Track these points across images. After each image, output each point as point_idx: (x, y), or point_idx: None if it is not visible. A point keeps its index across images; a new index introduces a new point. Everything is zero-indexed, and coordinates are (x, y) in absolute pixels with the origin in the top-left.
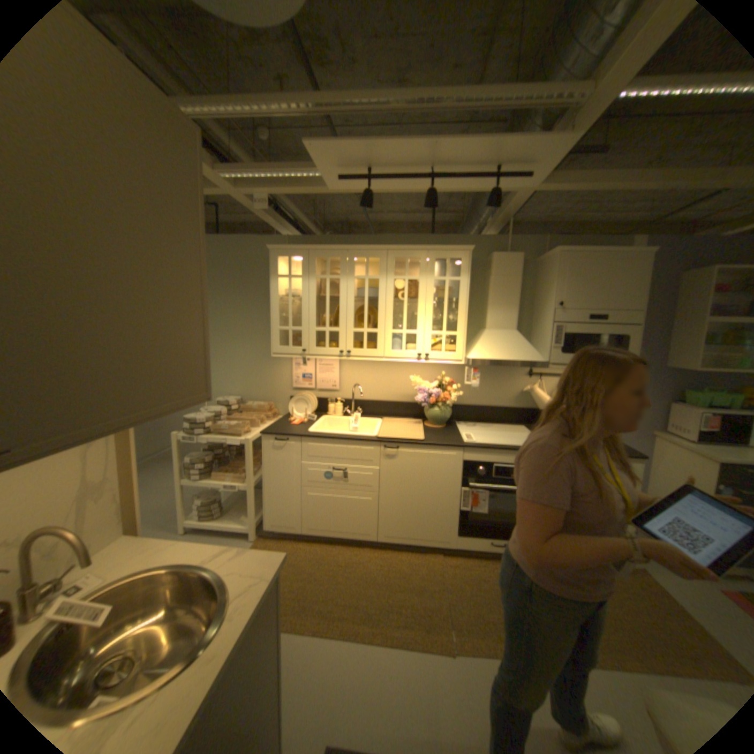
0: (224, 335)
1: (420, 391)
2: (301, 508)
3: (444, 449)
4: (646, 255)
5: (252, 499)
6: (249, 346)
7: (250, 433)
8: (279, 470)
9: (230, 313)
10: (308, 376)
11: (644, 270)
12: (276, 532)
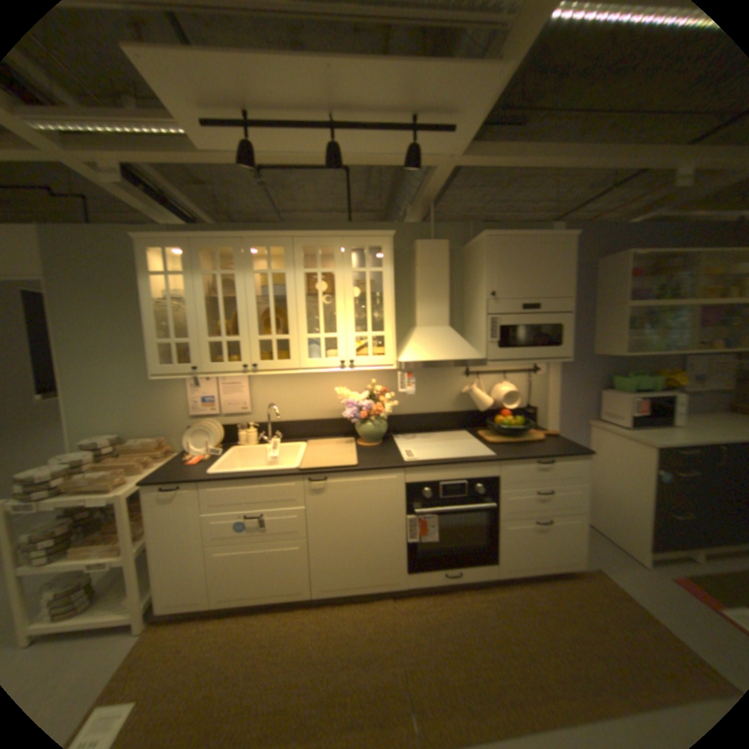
0: (84, 355)
1: (347, 404)
2: (204, 575)
3: (381, 473)
4: (569, 239)
5: (131, 576)
6: (123, 367)
7: (123, 484)
8: (167, 529)
9: (91, 326)
10: (207, 398)
11: (568, 254)
12: (171, 613)
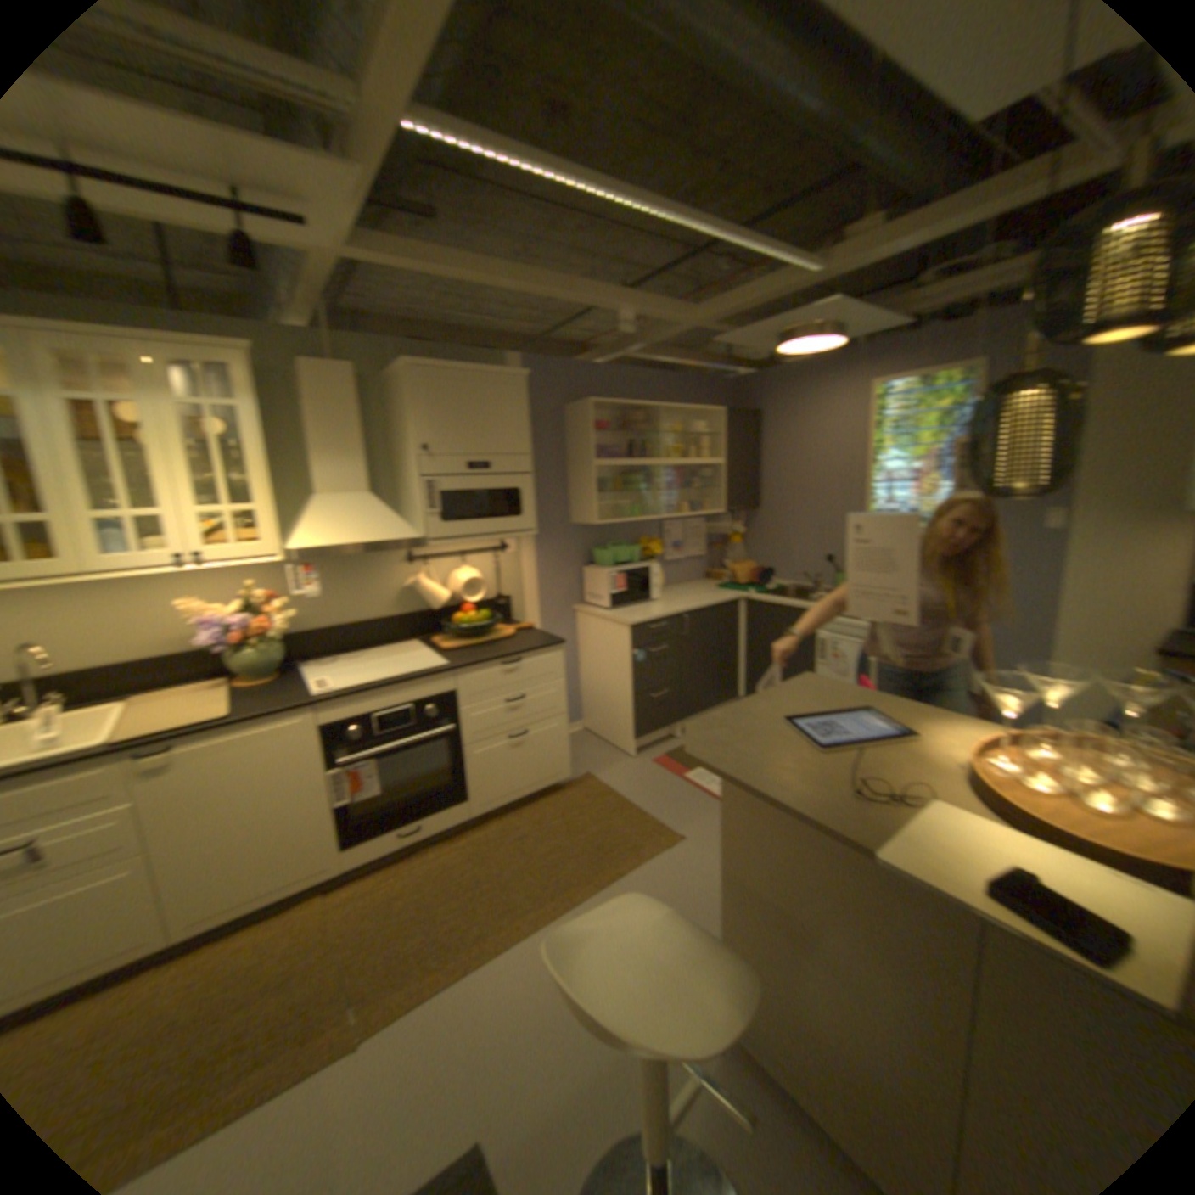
0: None
1: (199, 627)
2: None
3: (271, 720)
4: (514, 379)
5: None
6: None
7: None
8: None
9: None
10: None
11: (516, 400)
12: None
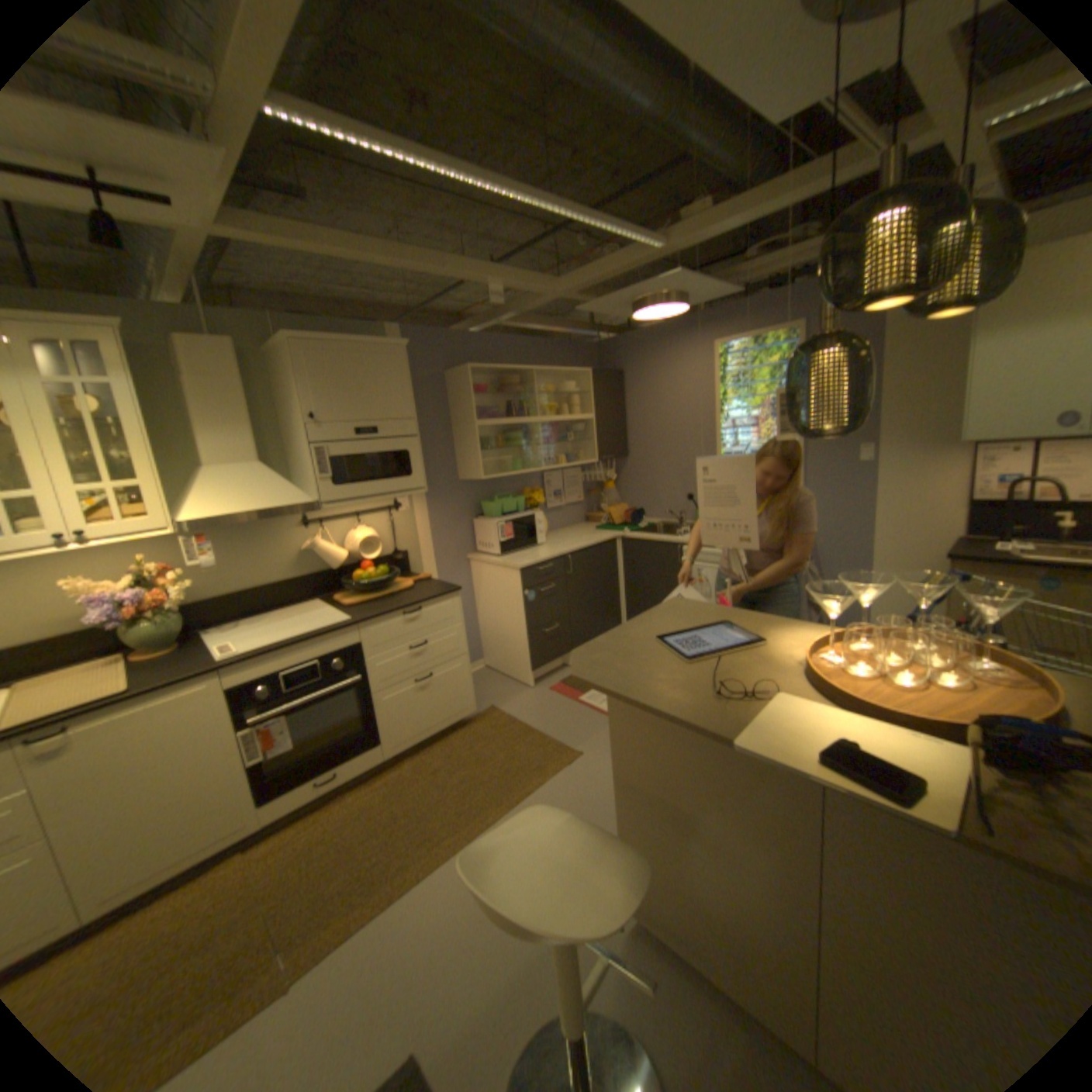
0: None
1: (94, 603)
2: None
3: (179, 688)
4: (398, 349)
5: None
6: None
7: None
8: None
9: None
10: None
11: (400, 368)
12: None
